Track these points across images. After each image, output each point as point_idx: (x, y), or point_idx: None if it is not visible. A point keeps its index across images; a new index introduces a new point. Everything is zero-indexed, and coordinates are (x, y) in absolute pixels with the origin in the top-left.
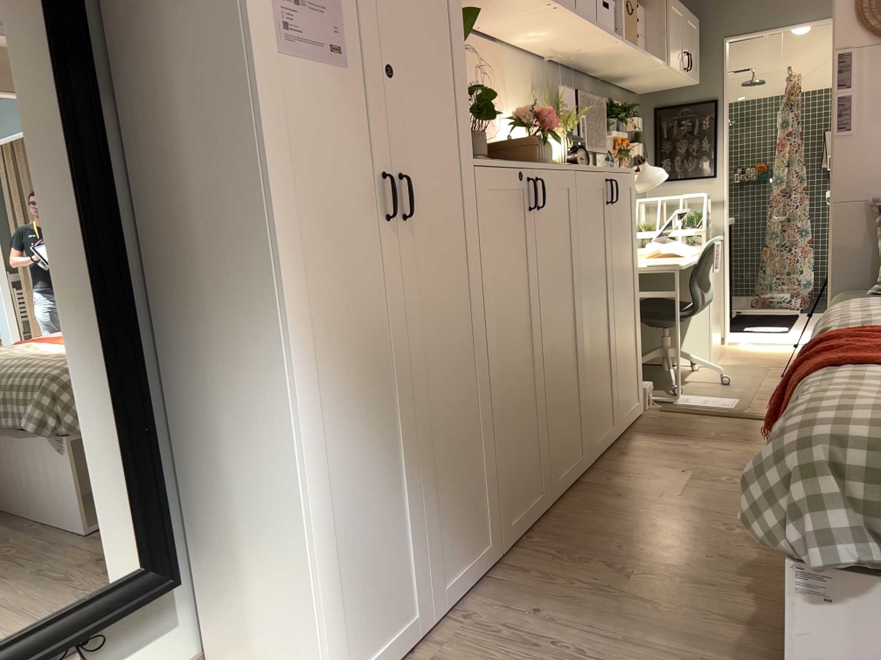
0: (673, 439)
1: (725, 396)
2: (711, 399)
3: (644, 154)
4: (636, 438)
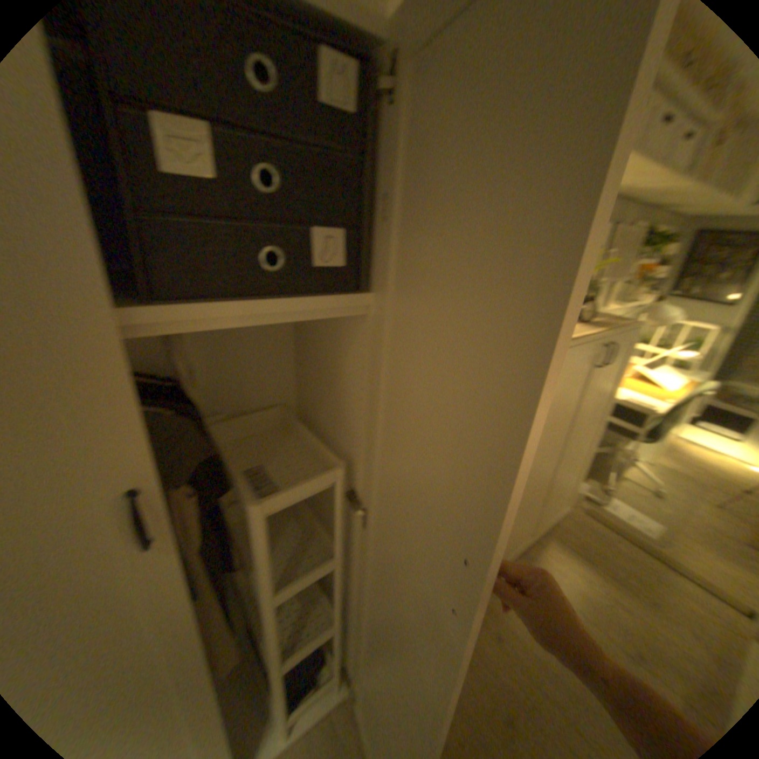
0: (582, 565)
1: (654, 516)
2: (638, 516)
3: (670, 270)
4: (551, 547)
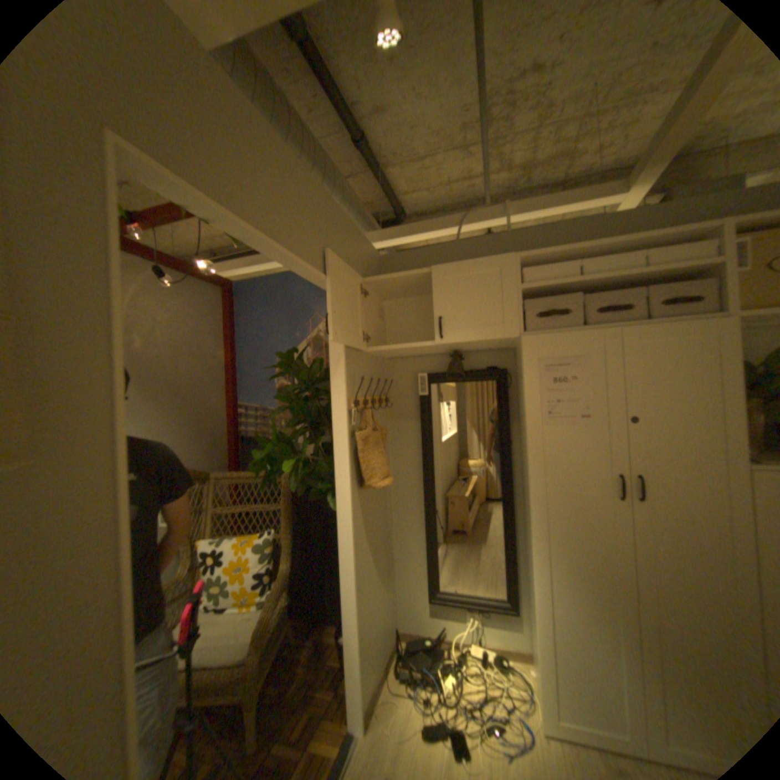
0: None
1: None
2: None
3: None
4: None
